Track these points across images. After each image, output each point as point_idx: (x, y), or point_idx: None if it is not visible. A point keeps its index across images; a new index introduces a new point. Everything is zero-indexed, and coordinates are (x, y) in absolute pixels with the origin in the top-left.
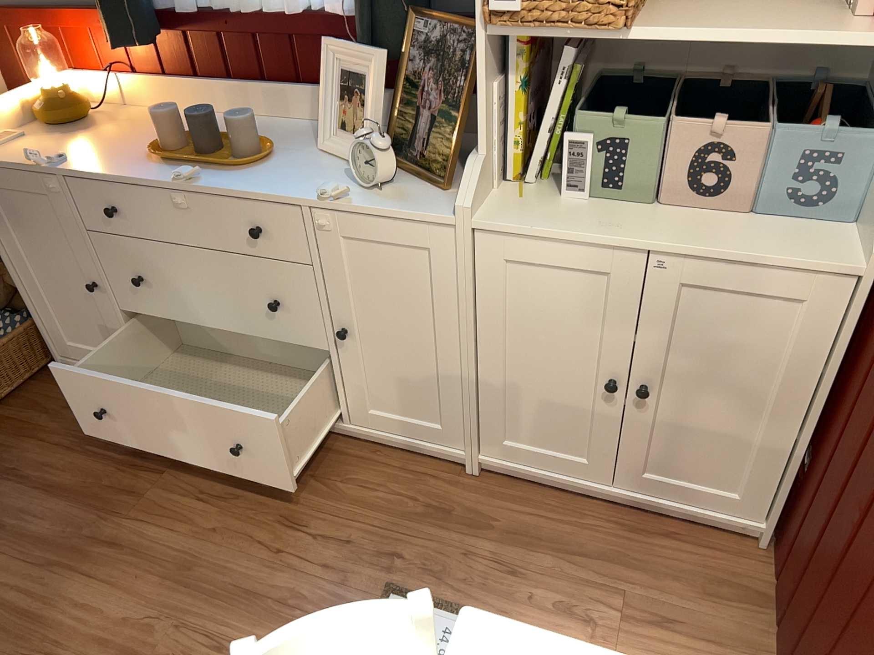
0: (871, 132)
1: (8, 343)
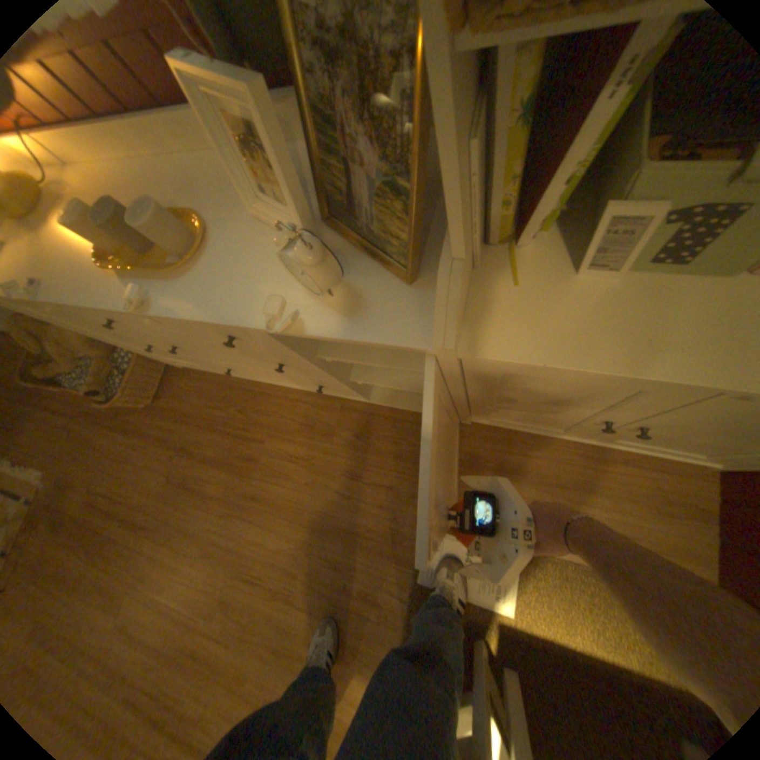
0: None
1: (127, 369)
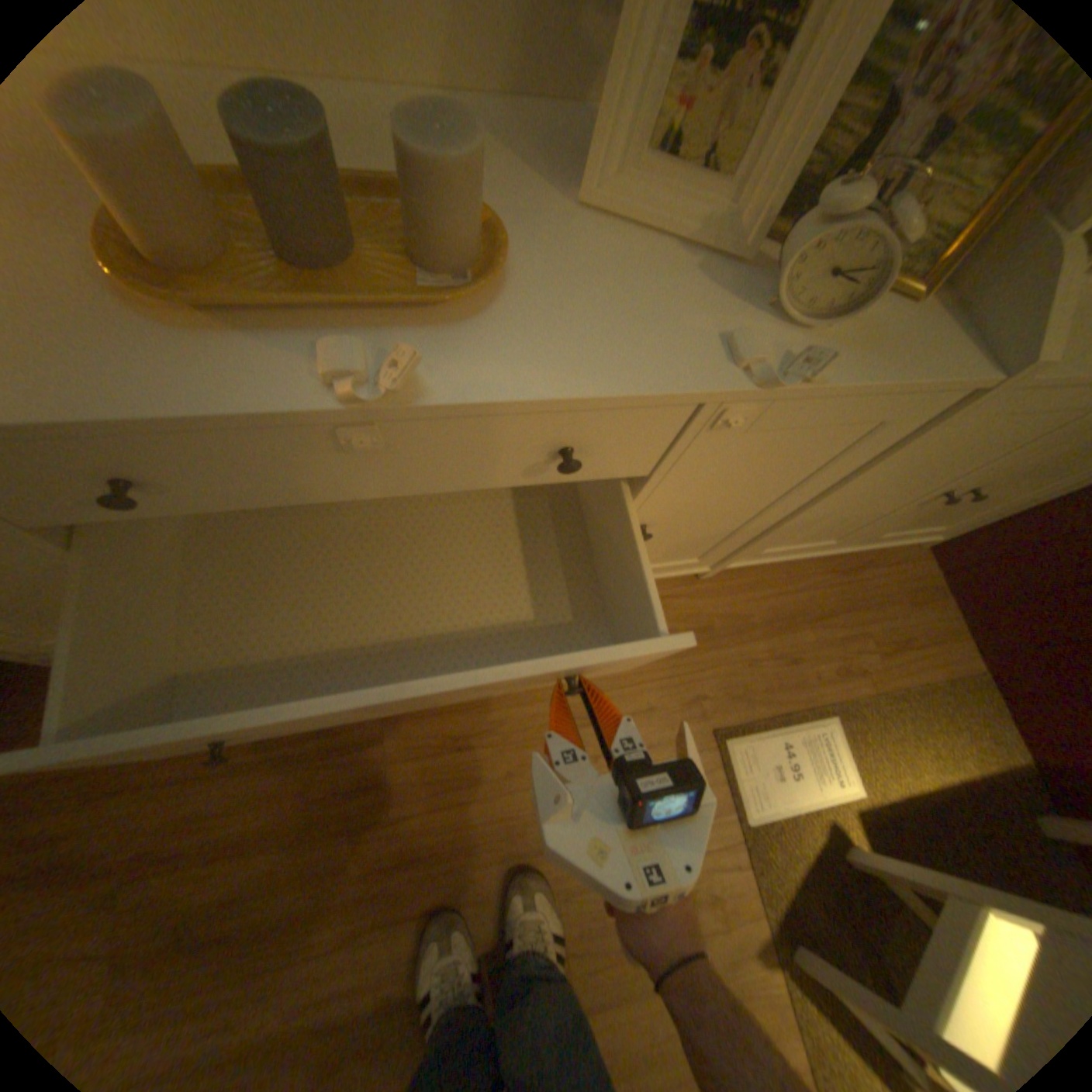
0: None
1: None
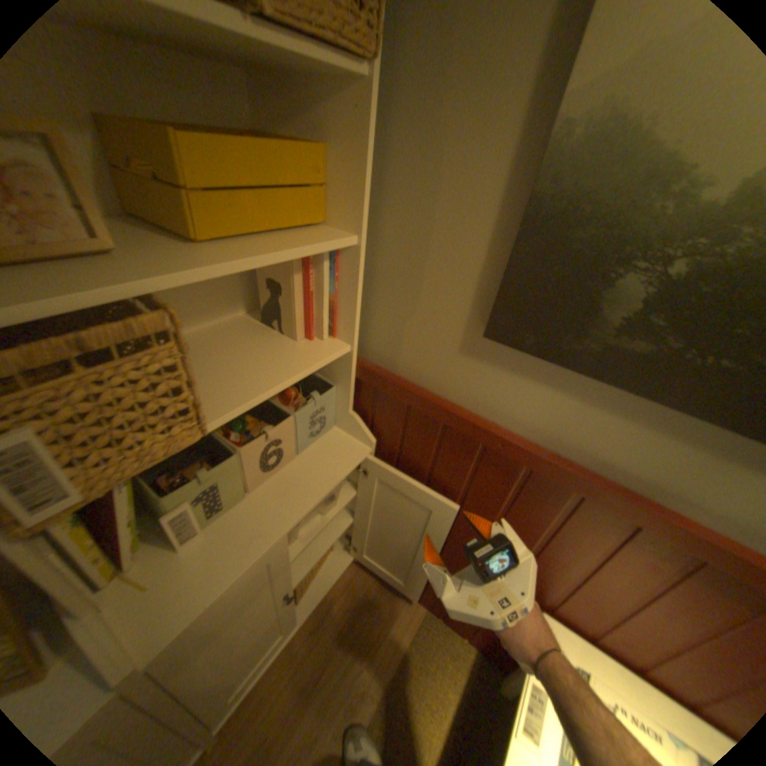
0: (329, 384)
1: None
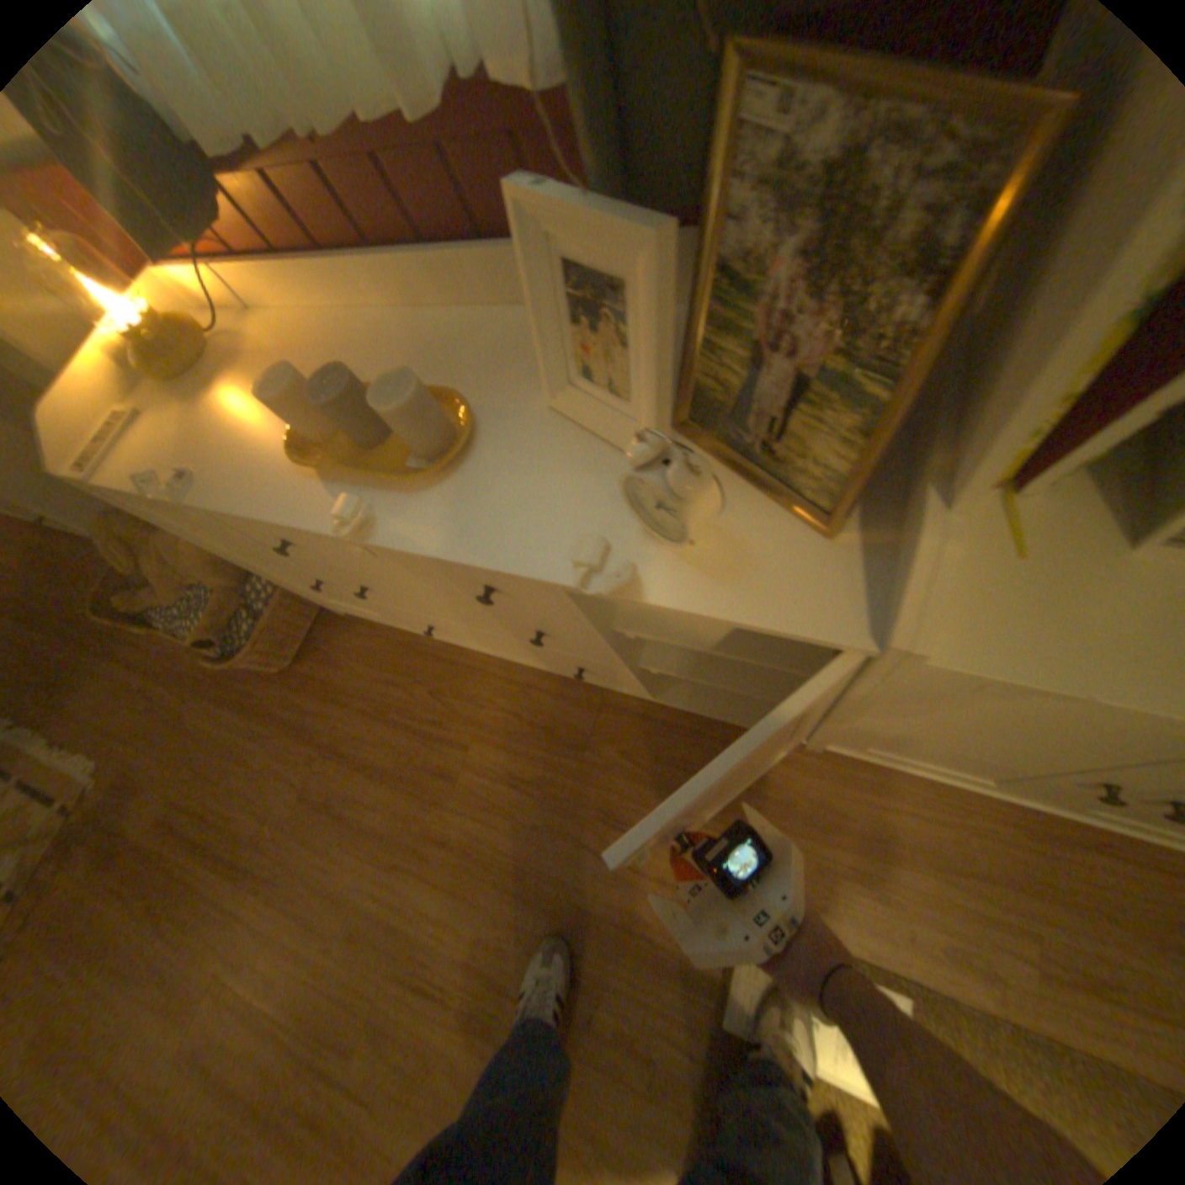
0: None
1: (264, 610)
